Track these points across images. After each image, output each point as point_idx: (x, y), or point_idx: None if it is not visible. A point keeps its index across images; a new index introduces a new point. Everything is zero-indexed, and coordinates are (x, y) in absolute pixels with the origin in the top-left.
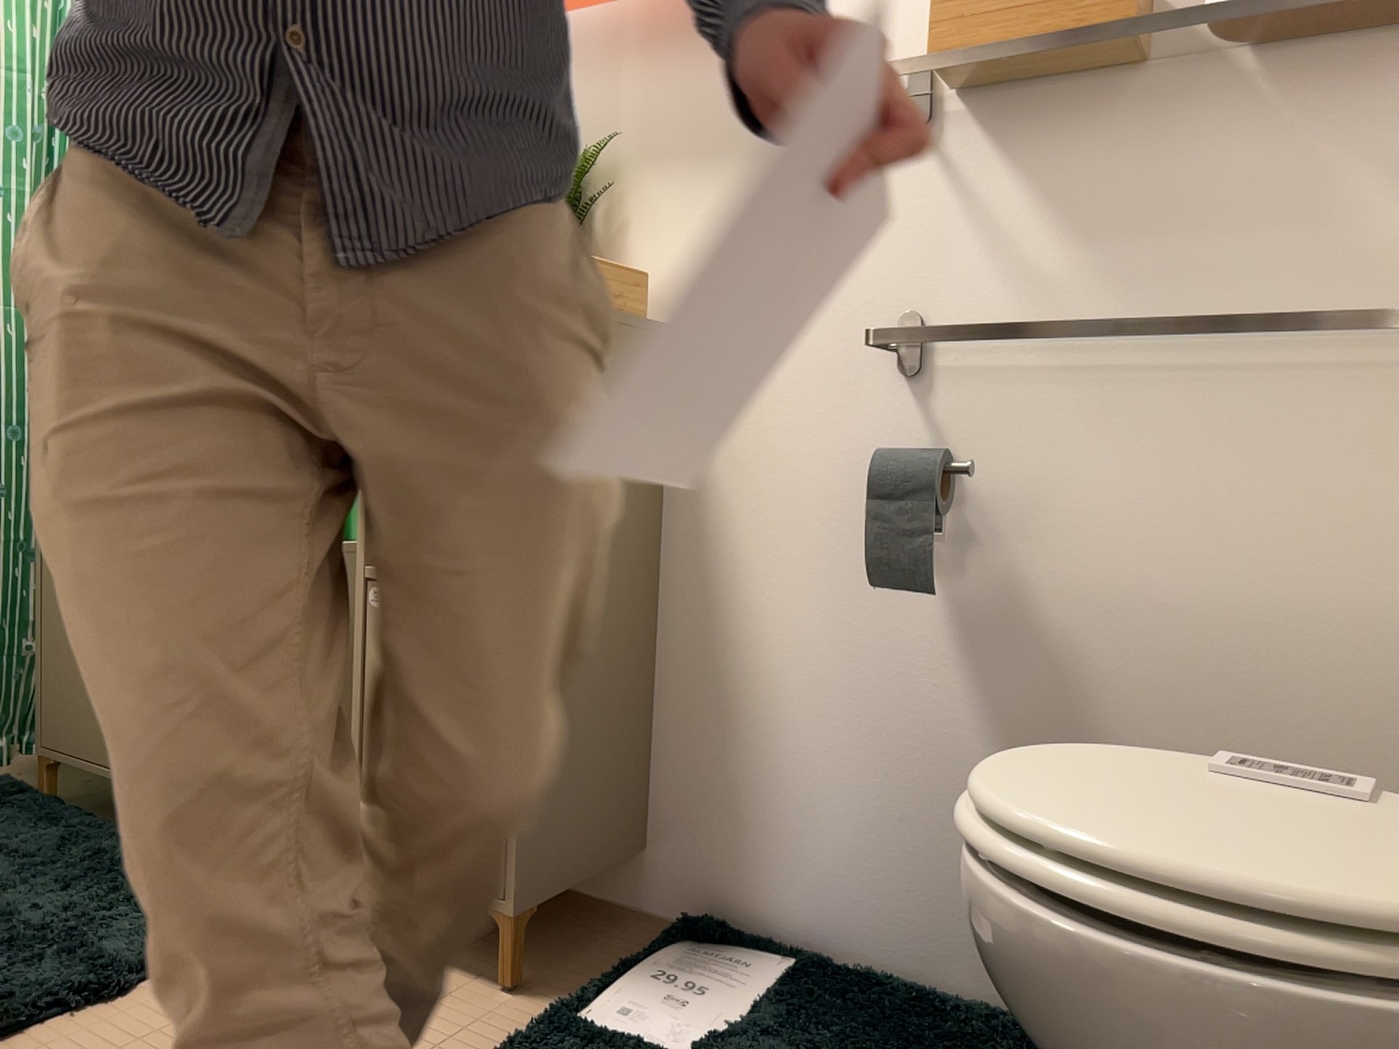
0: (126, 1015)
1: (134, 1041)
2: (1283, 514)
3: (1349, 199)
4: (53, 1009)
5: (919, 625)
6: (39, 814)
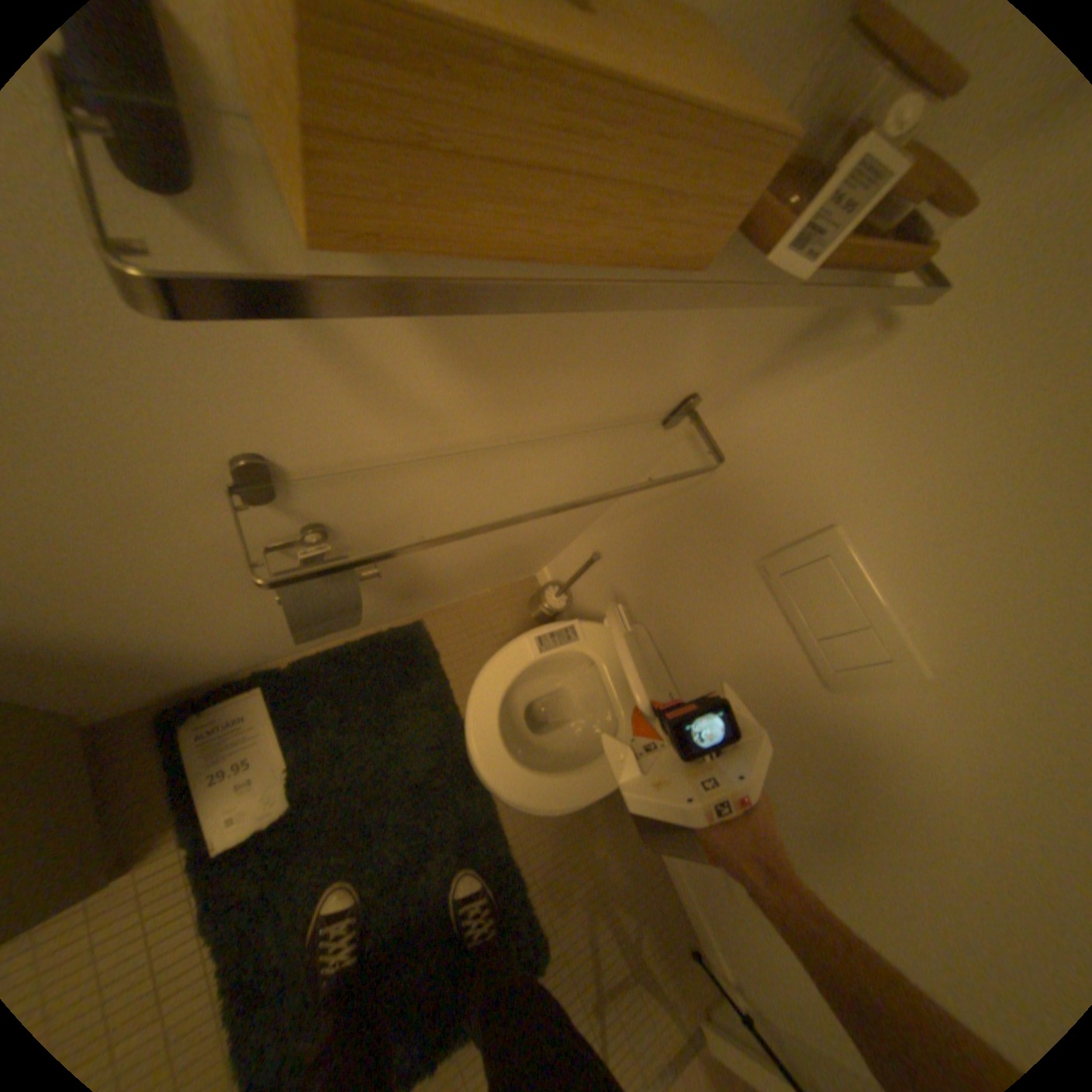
0: None
1: None
2: (548, 485)
3: (683, 341)
4: None
5: None
6: None
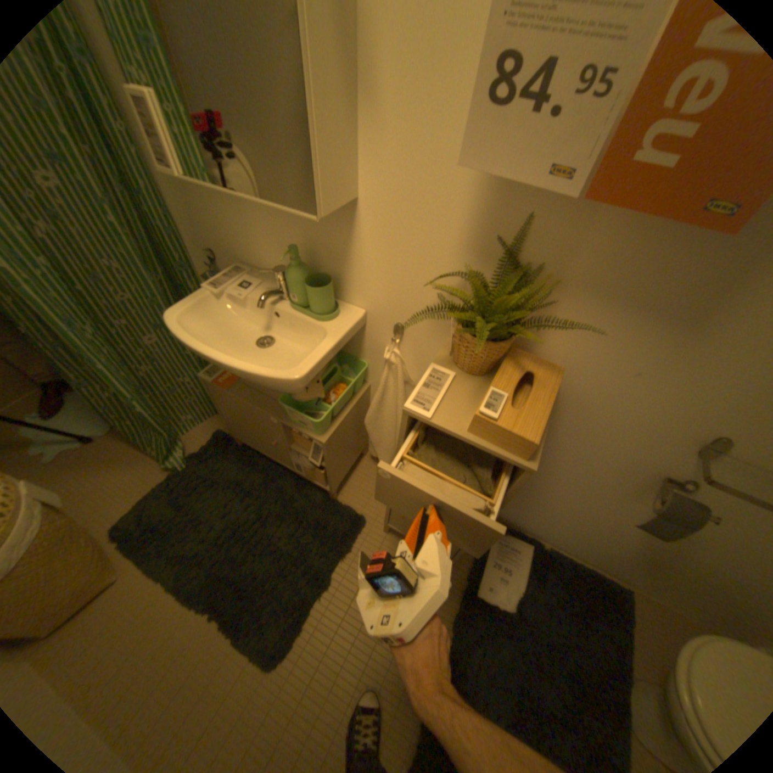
0: (337, 596)
1: (347, 613)
2: None
3: None
4: (317, 605)
5: (636, 512)
6: (247, 463)
